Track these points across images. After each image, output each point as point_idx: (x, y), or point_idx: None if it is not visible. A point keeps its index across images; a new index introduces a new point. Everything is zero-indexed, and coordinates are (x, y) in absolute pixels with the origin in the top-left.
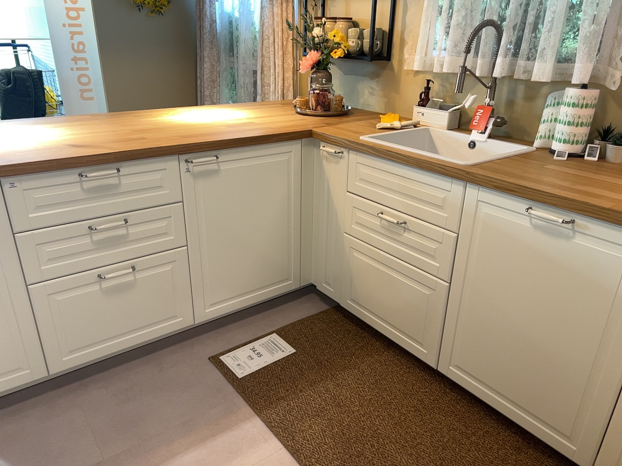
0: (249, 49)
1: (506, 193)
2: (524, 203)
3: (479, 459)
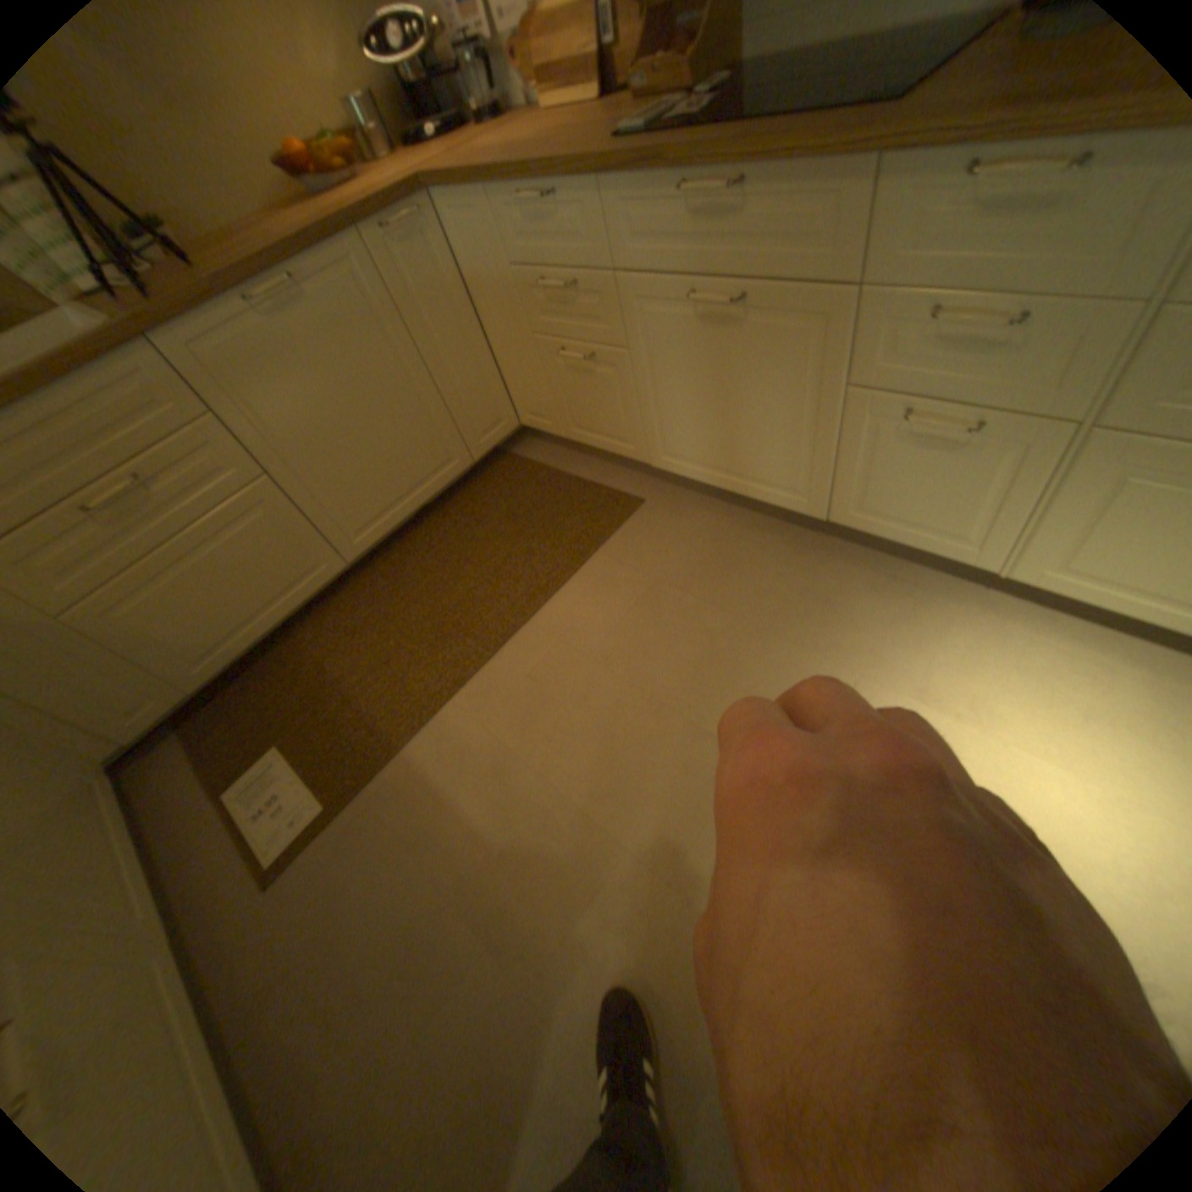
0: None
1: (204, 298)
2: (229, 295)
3: (455, 537)
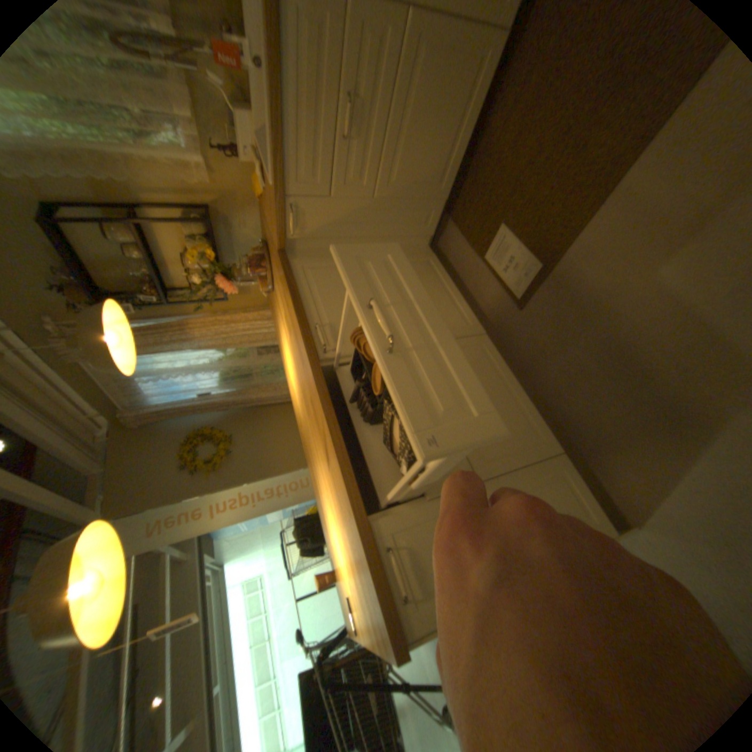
0: (241, 359)
1: None
2: None
3: None
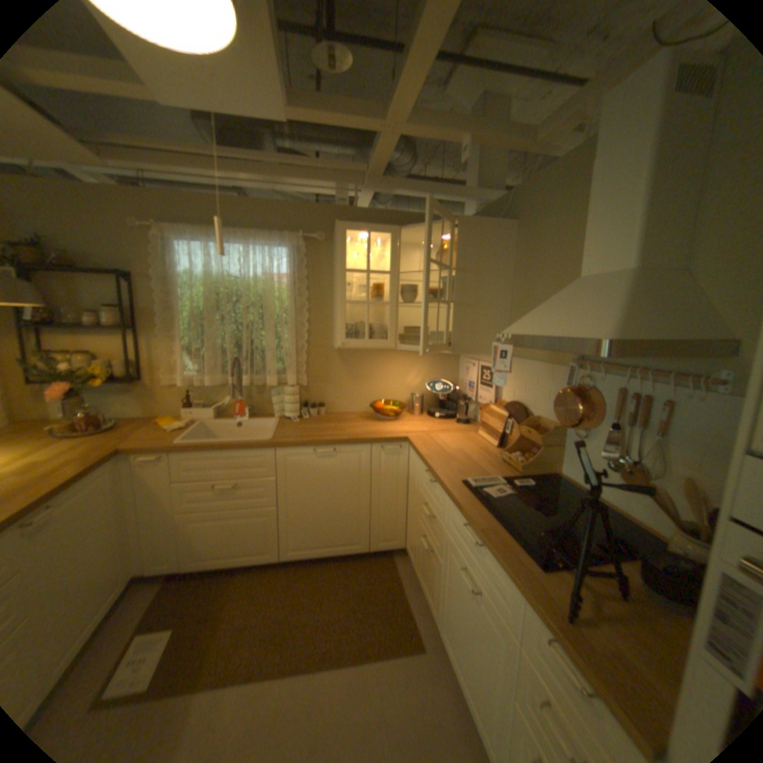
0: None
1: (300, 447)
2: (310, 449)
3: (329, 588)
